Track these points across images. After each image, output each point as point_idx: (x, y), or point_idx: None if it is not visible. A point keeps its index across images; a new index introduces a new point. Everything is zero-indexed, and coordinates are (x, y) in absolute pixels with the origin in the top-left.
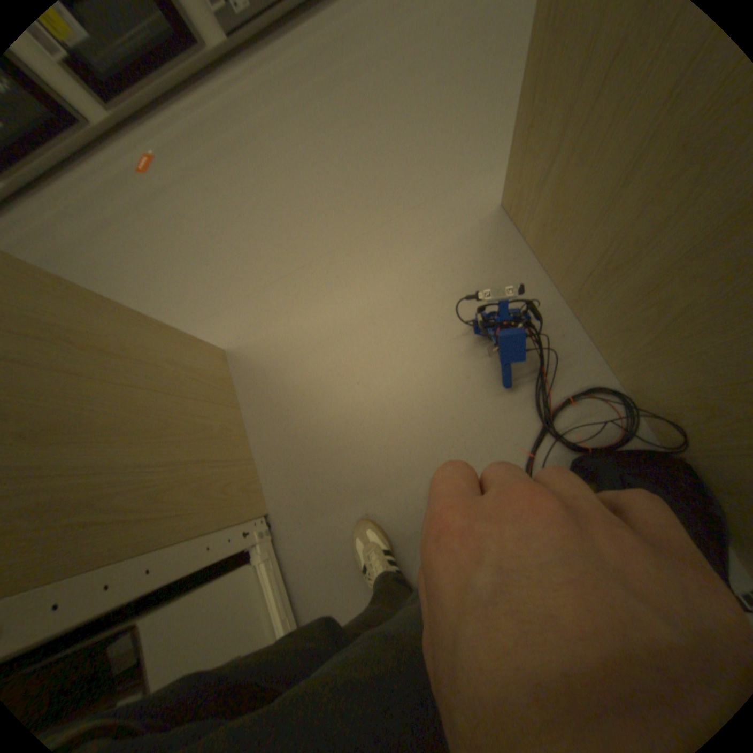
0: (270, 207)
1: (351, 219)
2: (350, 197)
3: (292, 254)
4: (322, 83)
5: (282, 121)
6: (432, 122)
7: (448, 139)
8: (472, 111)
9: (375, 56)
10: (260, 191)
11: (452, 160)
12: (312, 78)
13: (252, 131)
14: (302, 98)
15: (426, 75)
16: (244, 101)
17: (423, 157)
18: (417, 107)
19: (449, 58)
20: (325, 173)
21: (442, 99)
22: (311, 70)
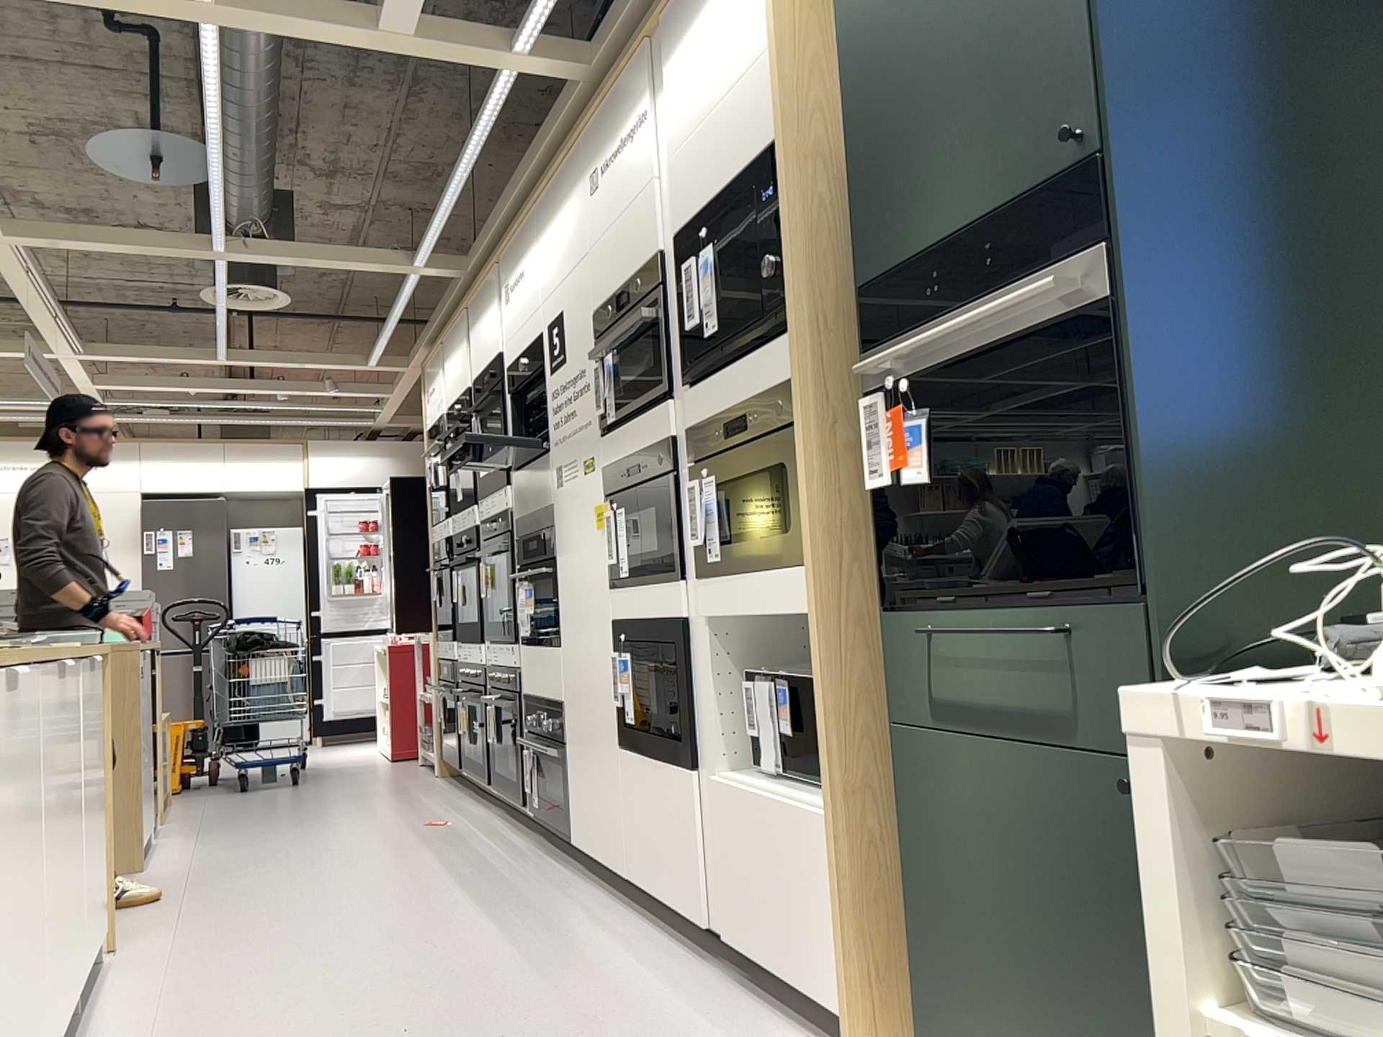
0: (285, 873)
1: (211, 901)
2: (240, 899)
3: (208, 885)
4: (432, 876)
5: (401, 866)
6: (282, 922)
7: (245, 930)
8: (267, 937)
9: (435, 893)
10: (315, 867)
11: (212, 933)
12: (448, 871)
13: (408, 857)
14: (423, 870)
15: (362, 916)
16: (461, 850)
17: (240, 922)
18: (319, 915)
19: (371, 923)
20: (292, 888)
21: (310, 924)
22: (461, 870)
